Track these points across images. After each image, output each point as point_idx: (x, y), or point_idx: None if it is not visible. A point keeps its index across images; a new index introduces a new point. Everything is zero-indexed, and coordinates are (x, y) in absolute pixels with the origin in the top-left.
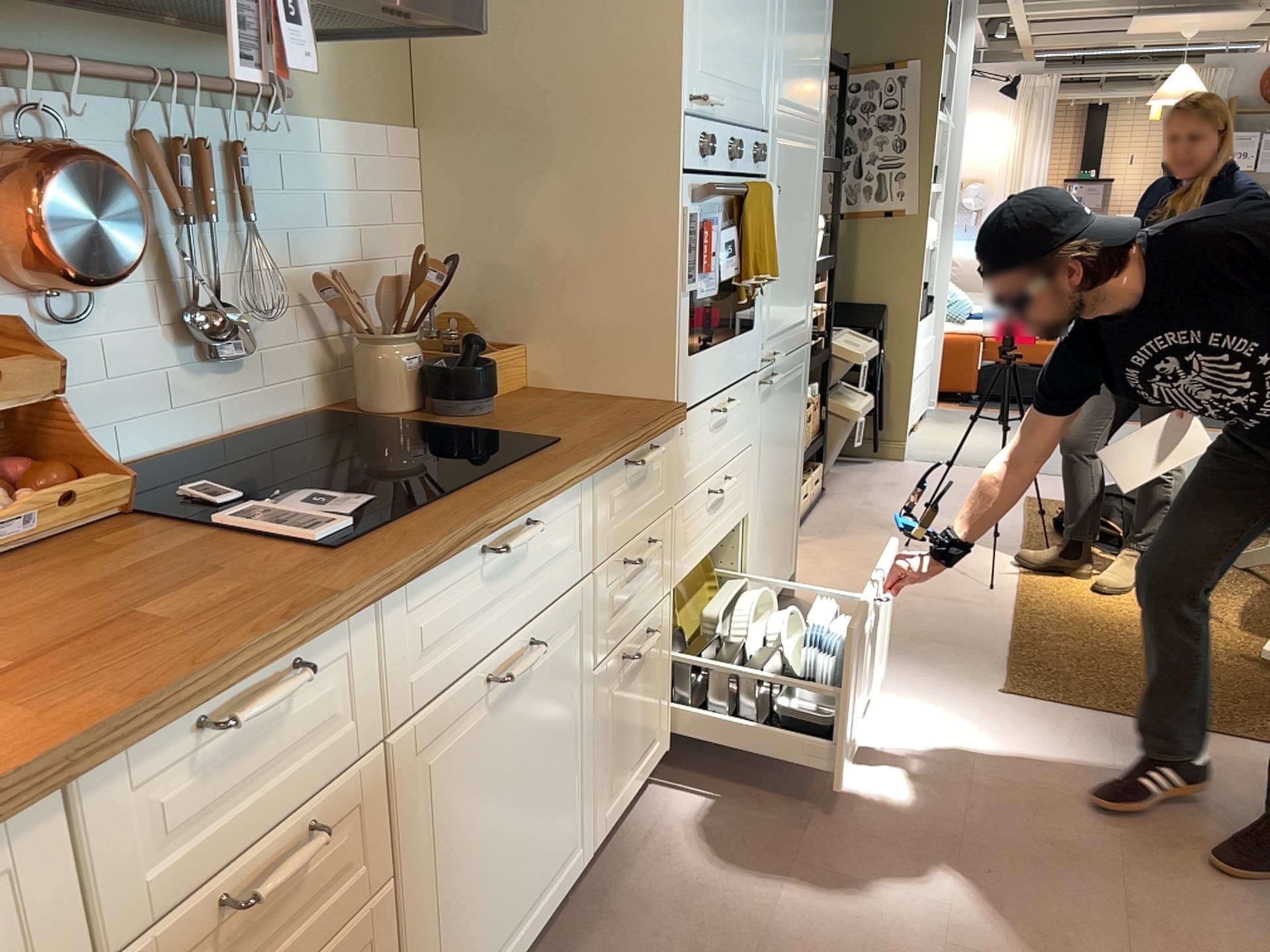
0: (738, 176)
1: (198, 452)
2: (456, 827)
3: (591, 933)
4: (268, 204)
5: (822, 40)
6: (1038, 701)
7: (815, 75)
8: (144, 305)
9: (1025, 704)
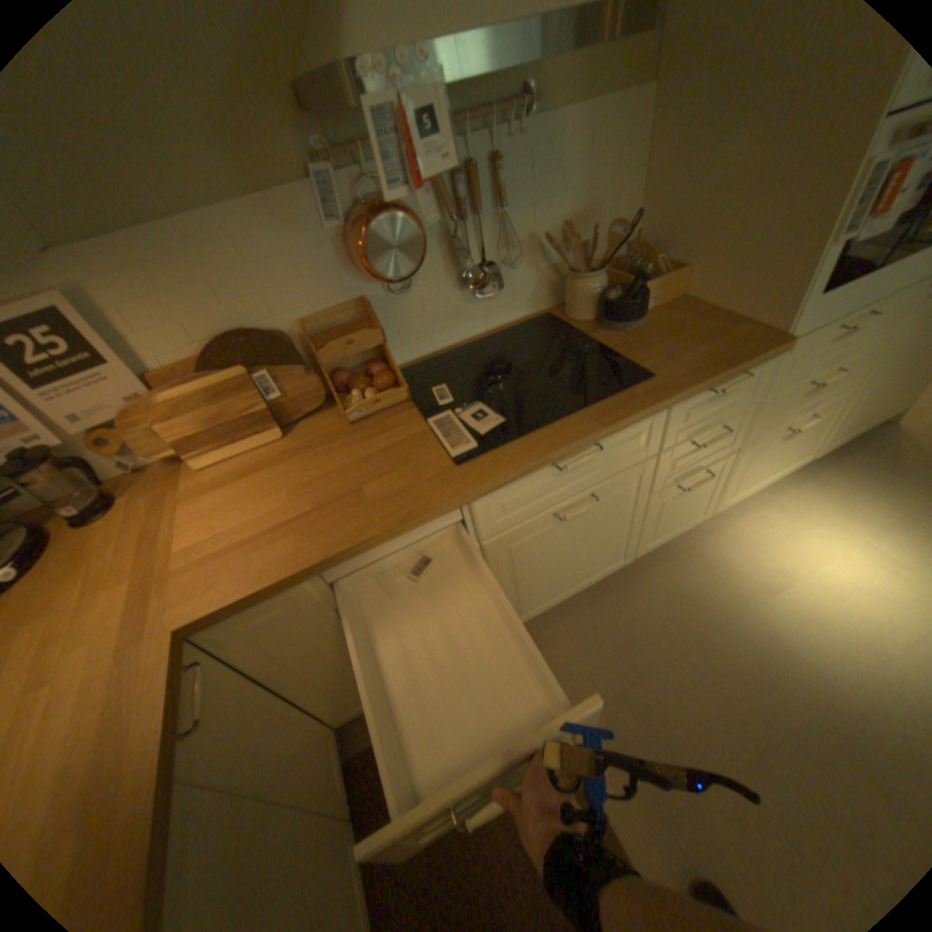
0: None
1: (472, 341)
2: (531, 562)
3: (619, 591)
4: (517, 187)
5: None
6: None
7: None
8: (440, 271)
9: None
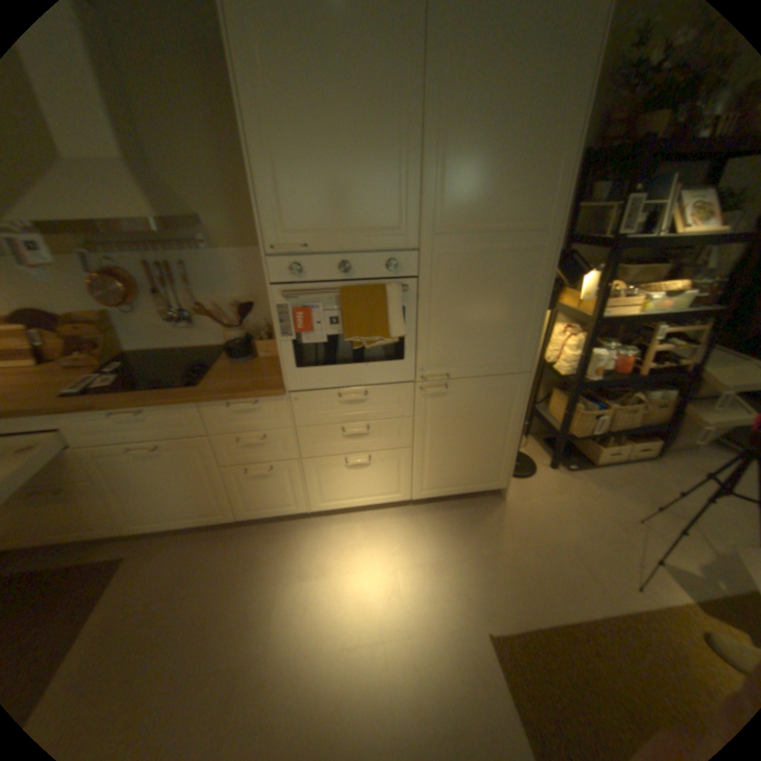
0: (368, 277)
1: (176, 350)
2: (120, 483)
3: (218, 542)
4: (196, 278)
5: (546, 163)
6: (498, 668)
7: (526, 194)
8: (150, 308)
9: (488, 659)
